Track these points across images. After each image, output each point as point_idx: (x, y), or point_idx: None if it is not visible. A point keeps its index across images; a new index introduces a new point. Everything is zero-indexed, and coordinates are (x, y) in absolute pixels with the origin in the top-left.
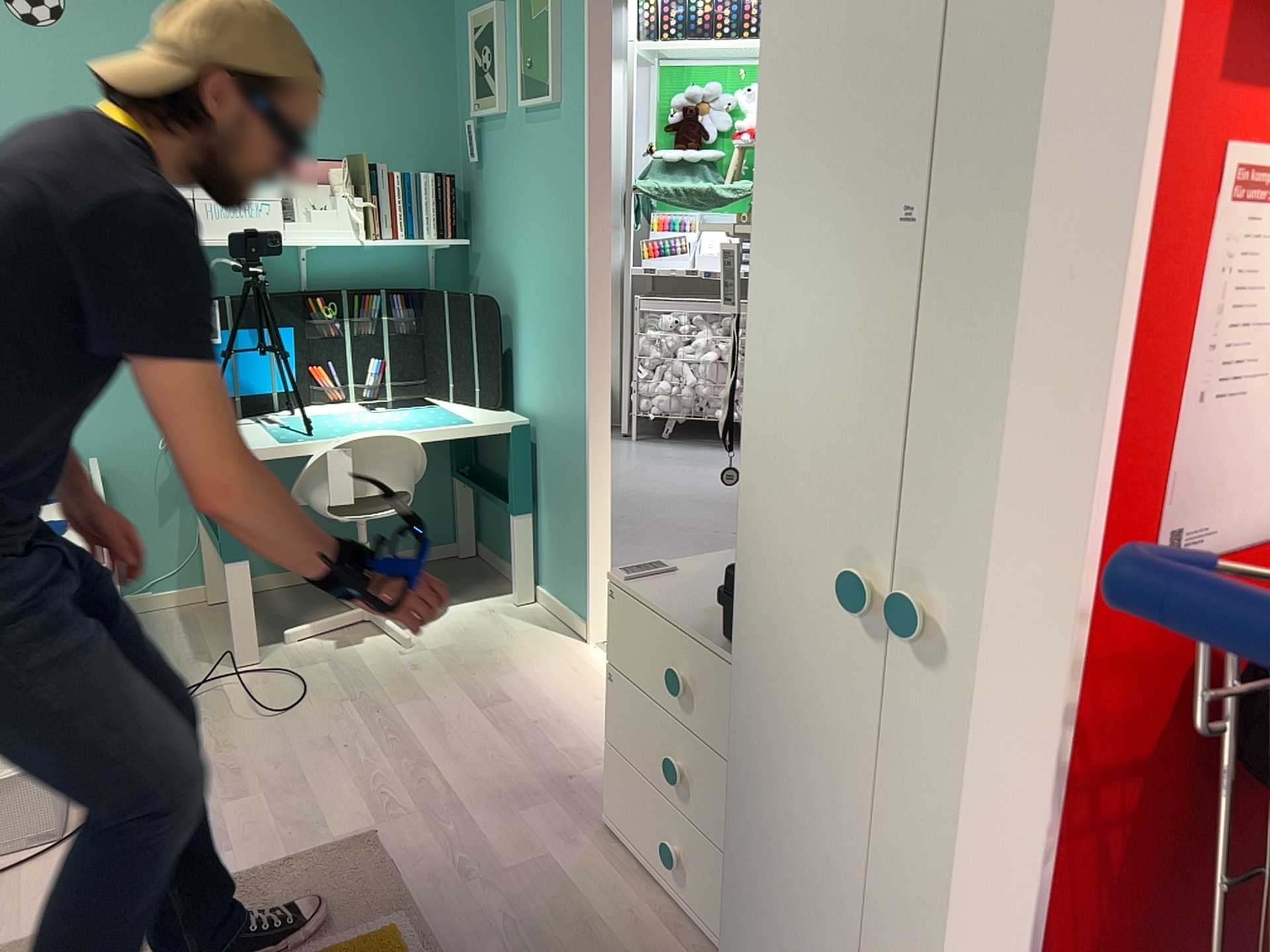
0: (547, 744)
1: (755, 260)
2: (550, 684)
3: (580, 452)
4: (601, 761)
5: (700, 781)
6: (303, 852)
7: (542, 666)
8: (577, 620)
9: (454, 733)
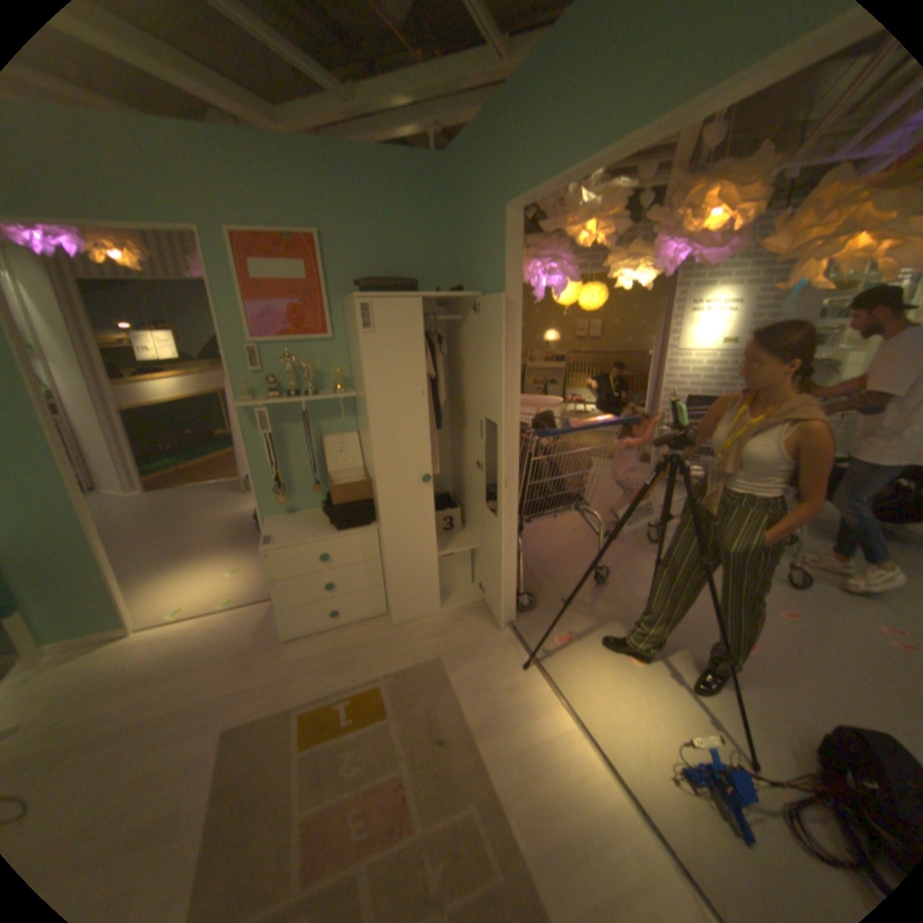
0: (207, 660)
1: (370, 414)
2: (152, 657)
3: (77, 548)
4: (238, 642)
5: (341, 581)
6: (214, 767)
7: (130, 659)
8: (109, 634)
9: (160, 701)
